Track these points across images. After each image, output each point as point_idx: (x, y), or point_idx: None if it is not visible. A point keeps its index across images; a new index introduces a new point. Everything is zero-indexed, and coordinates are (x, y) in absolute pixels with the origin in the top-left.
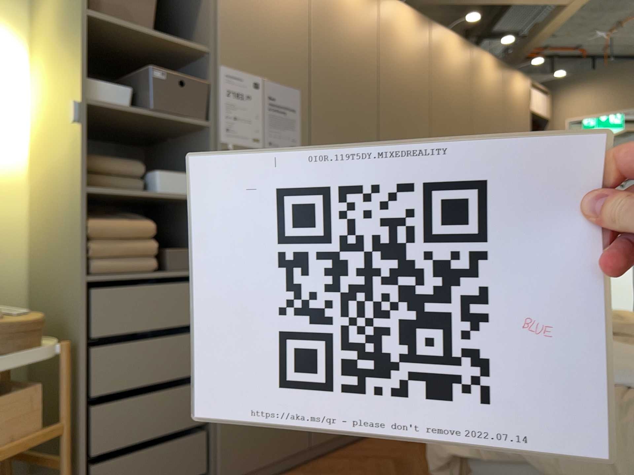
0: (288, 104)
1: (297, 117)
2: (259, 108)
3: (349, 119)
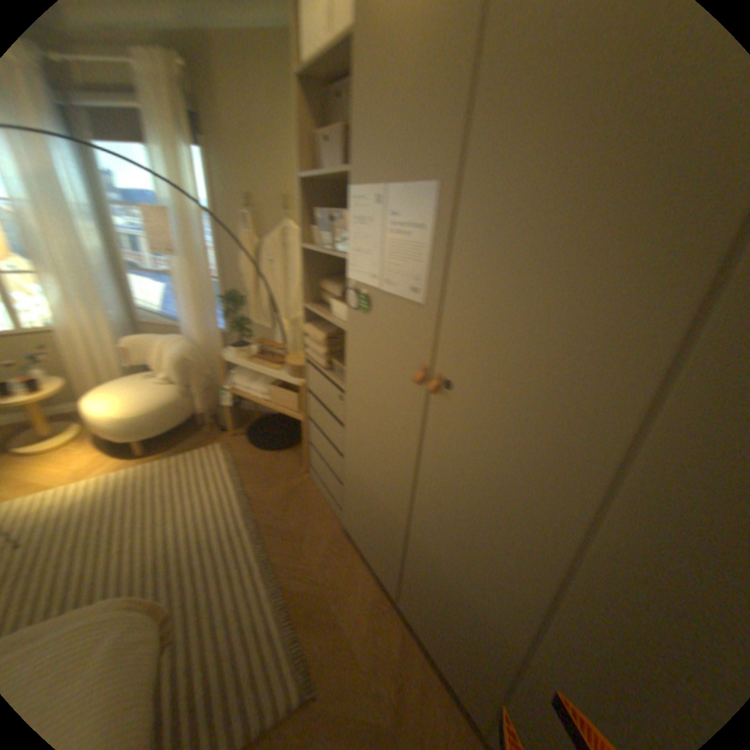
0: (415, 216)
1: (426, 238)
2: (379, 232)
3: (563, 223)
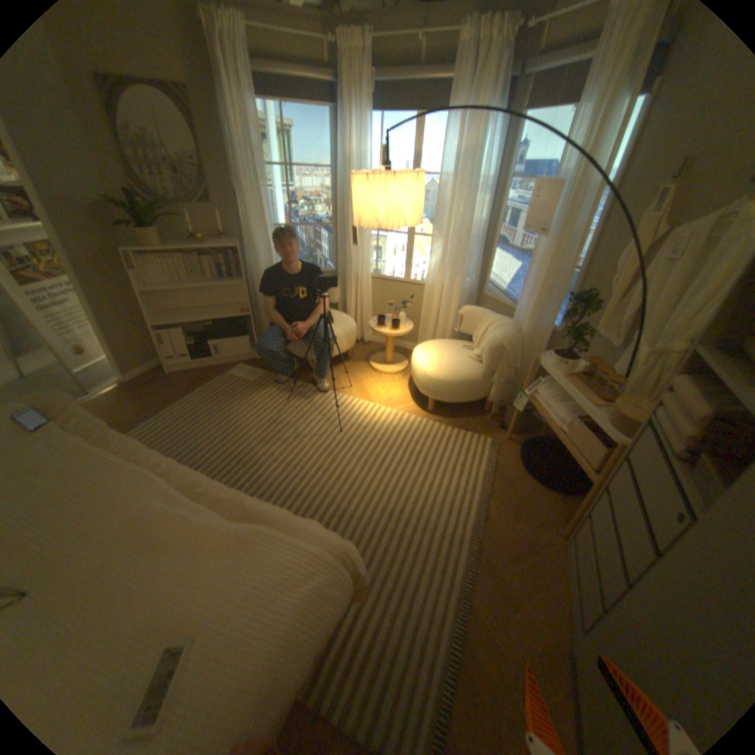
0: None
1: None
2: None
3: None
